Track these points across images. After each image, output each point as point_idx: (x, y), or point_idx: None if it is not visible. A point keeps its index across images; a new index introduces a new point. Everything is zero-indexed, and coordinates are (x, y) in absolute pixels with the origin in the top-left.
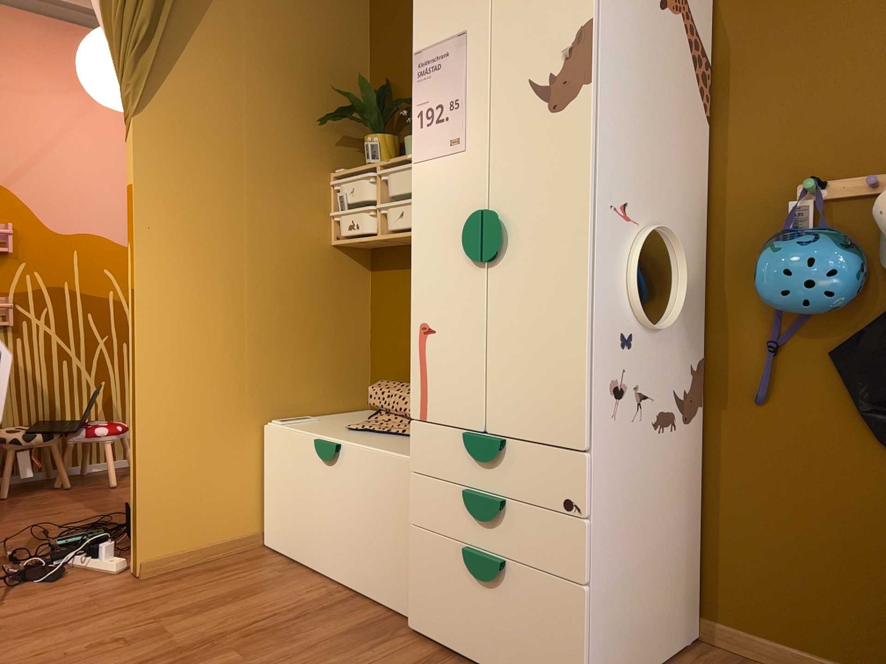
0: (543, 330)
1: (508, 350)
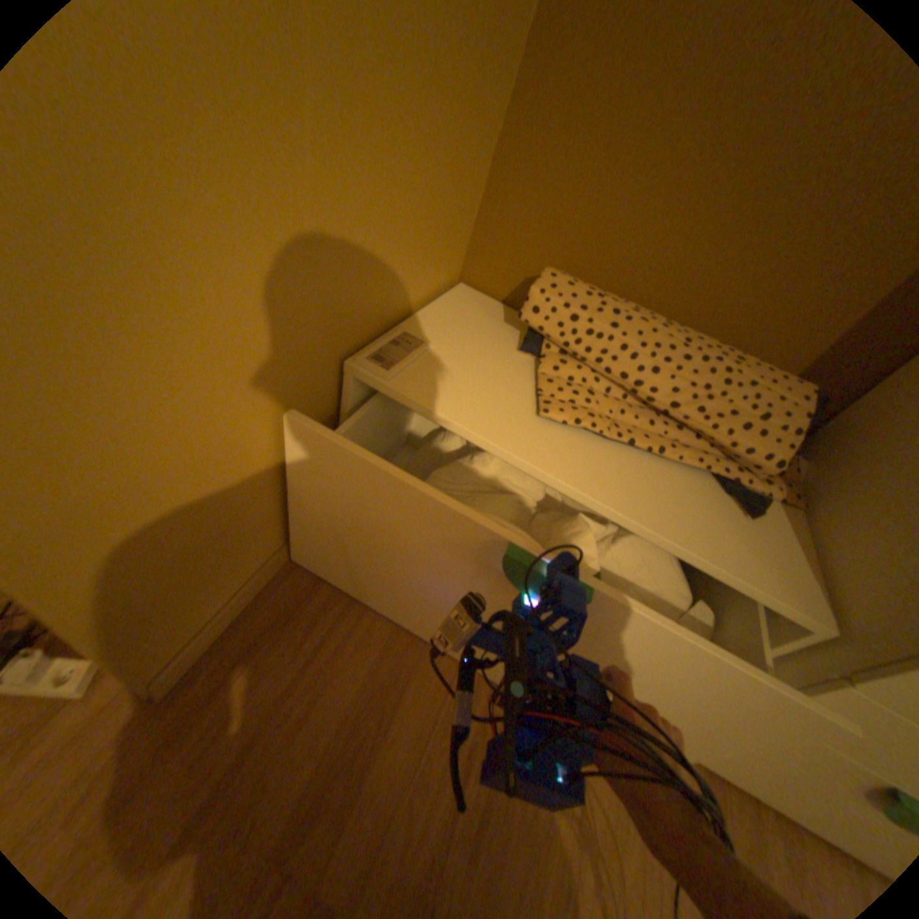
0: None
1: None
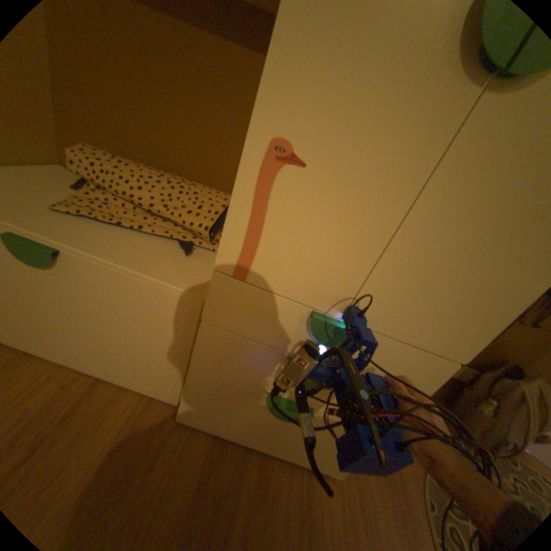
0: (509, 237)
1: (434, 241)
